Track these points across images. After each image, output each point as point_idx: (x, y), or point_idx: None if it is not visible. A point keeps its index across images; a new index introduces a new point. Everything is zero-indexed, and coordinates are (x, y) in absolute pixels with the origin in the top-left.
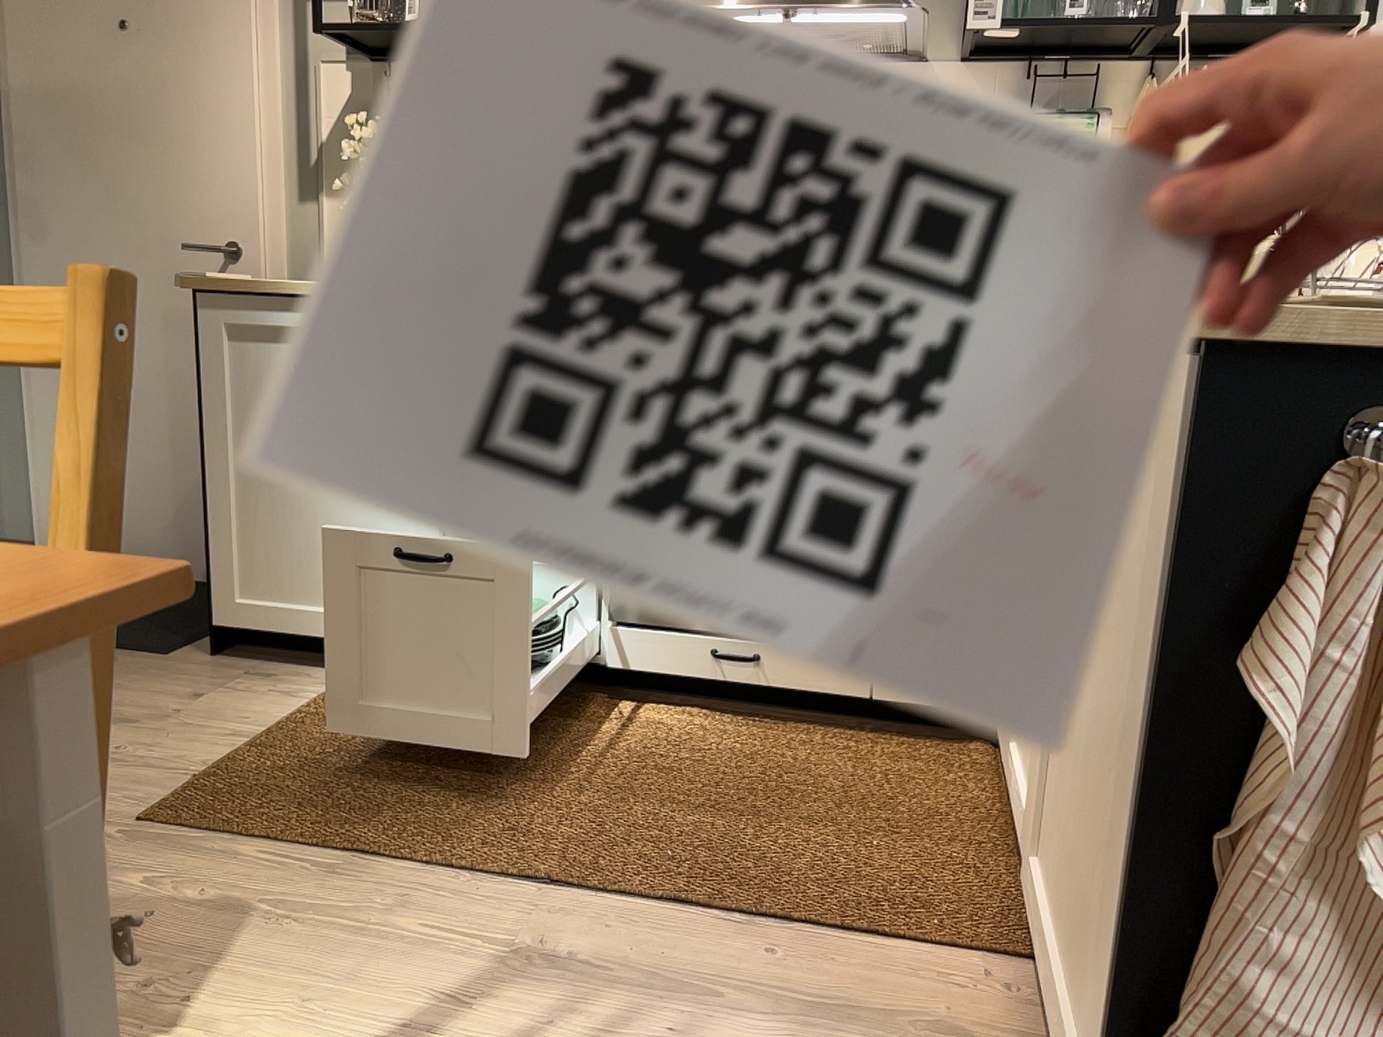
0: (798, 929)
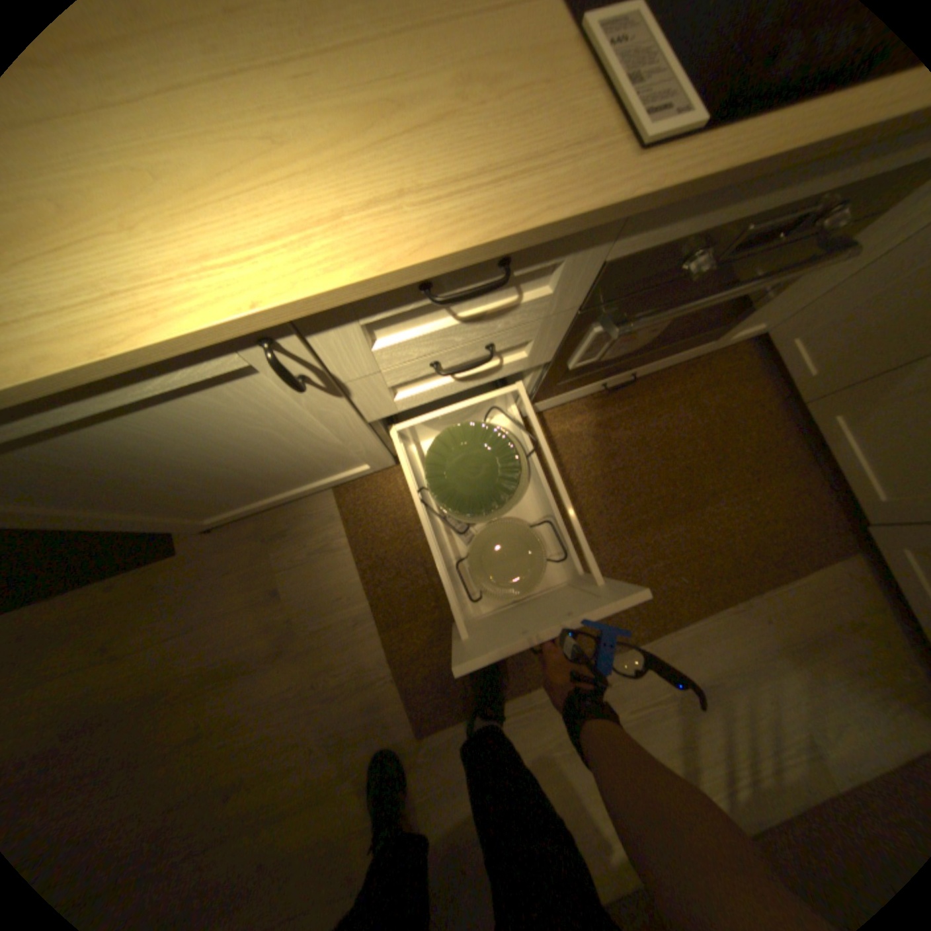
0: (775, 601)
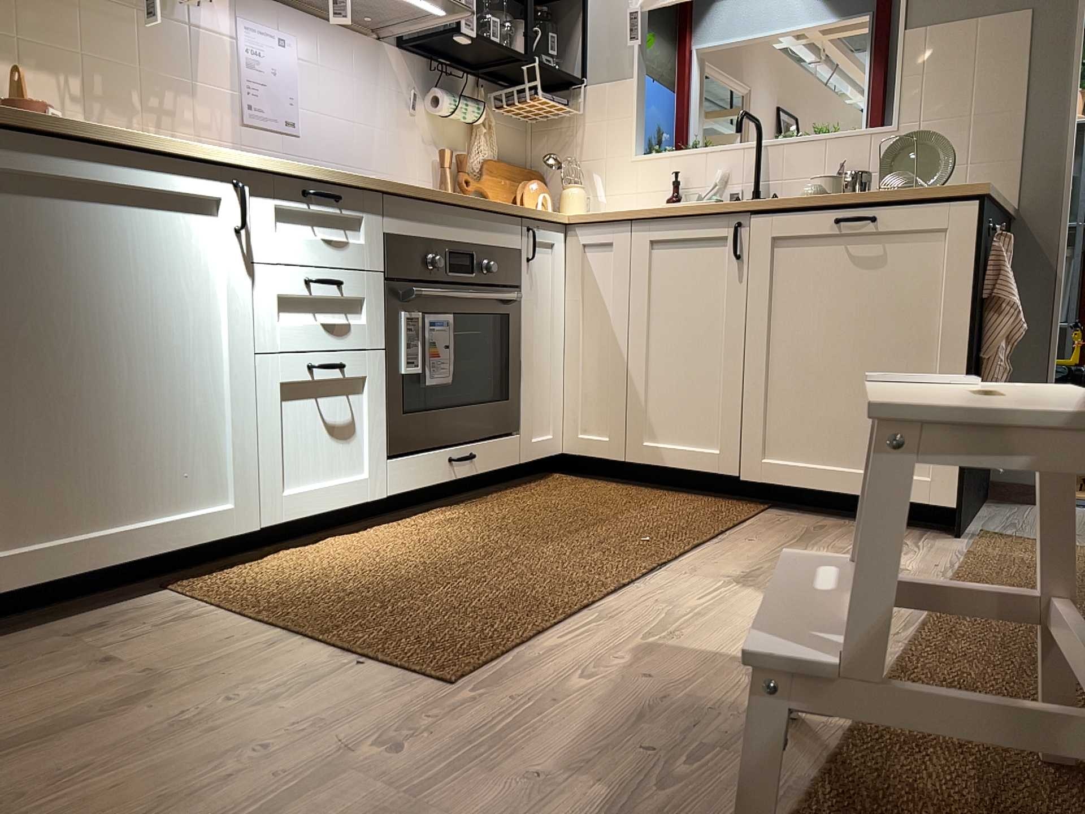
0: (734, 530)
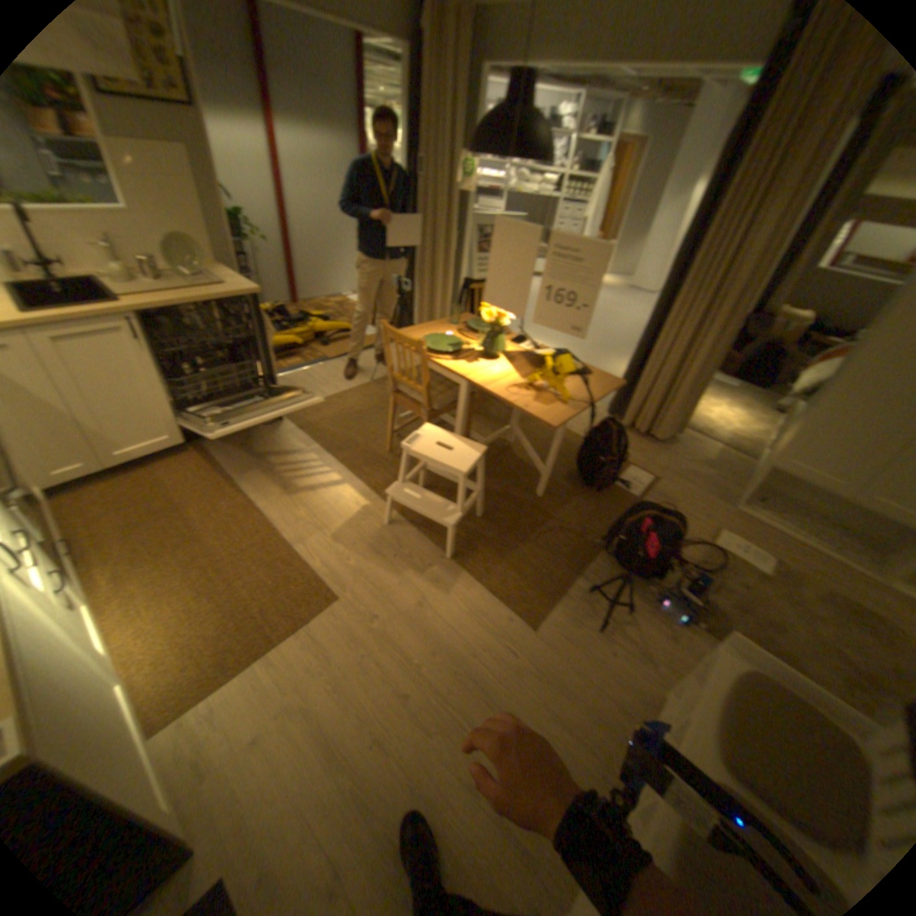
0: (230, 471)
